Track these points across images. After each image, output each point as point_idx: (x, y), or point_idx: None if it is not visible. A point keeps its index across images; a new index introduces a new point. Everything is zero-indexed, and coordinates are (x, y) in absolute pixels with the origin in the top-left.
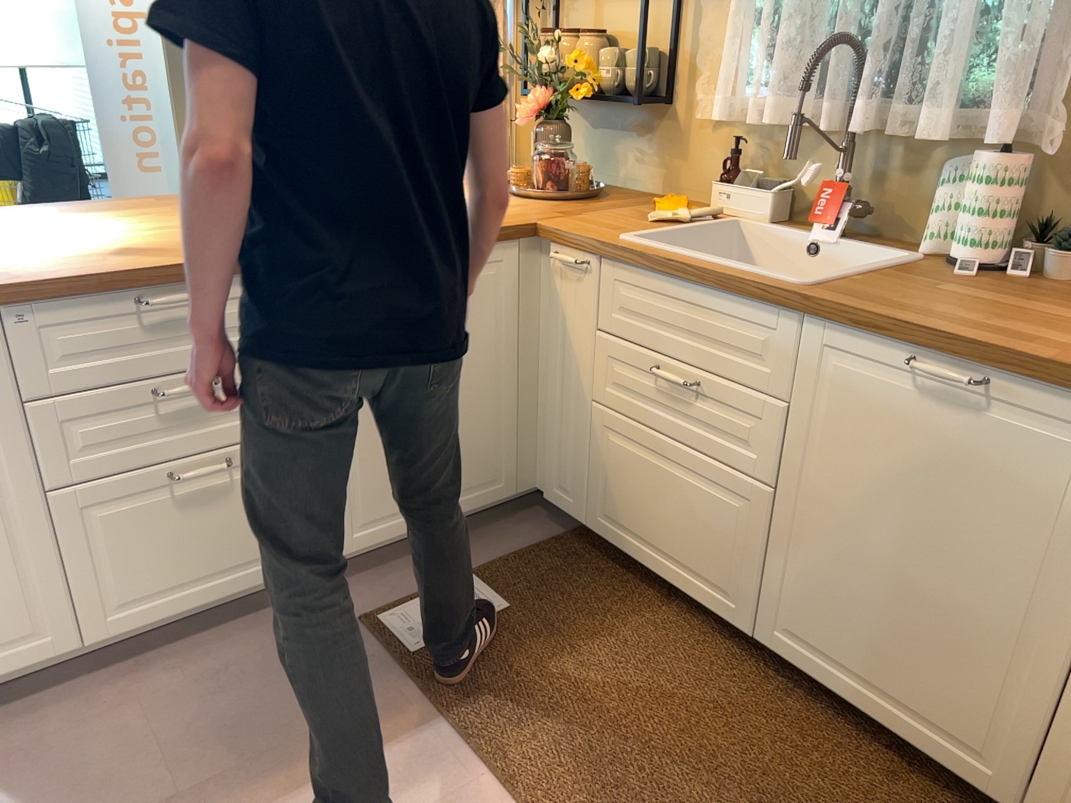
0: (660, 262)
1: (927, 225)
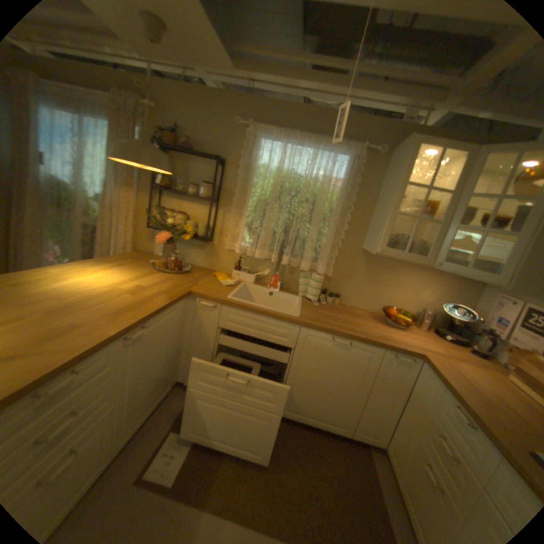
0: (250, 309)
1: (299, 288)
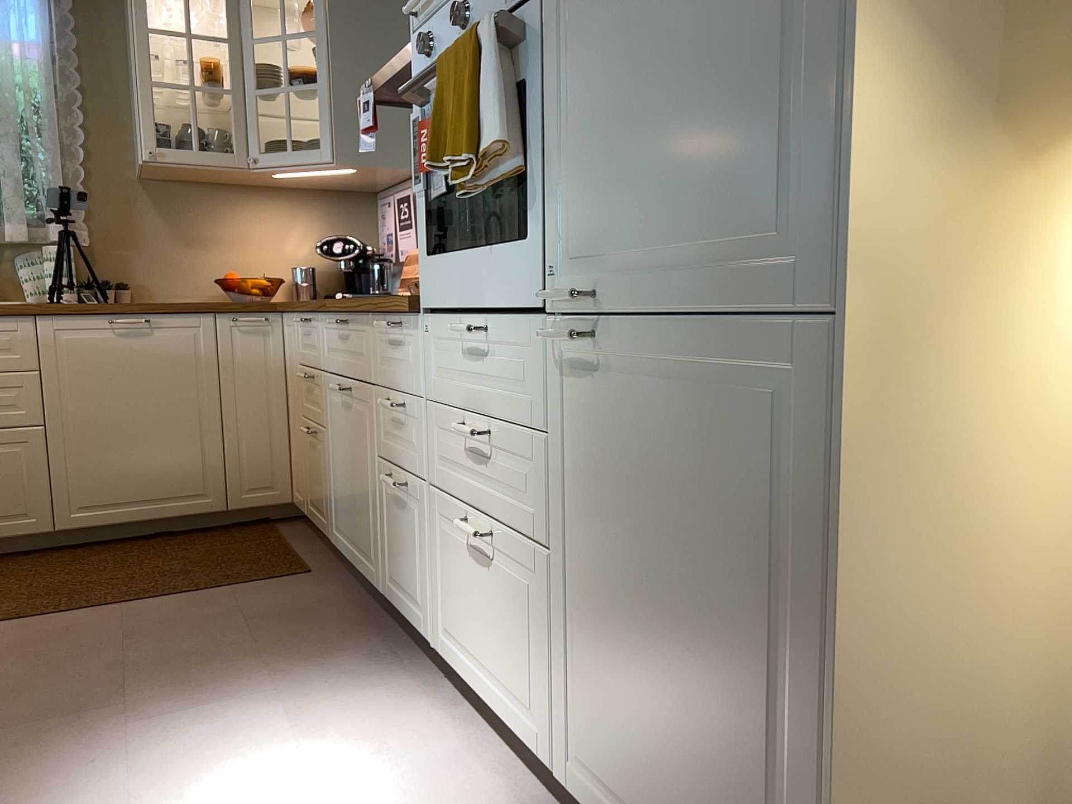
0: None
1: (24, 289)
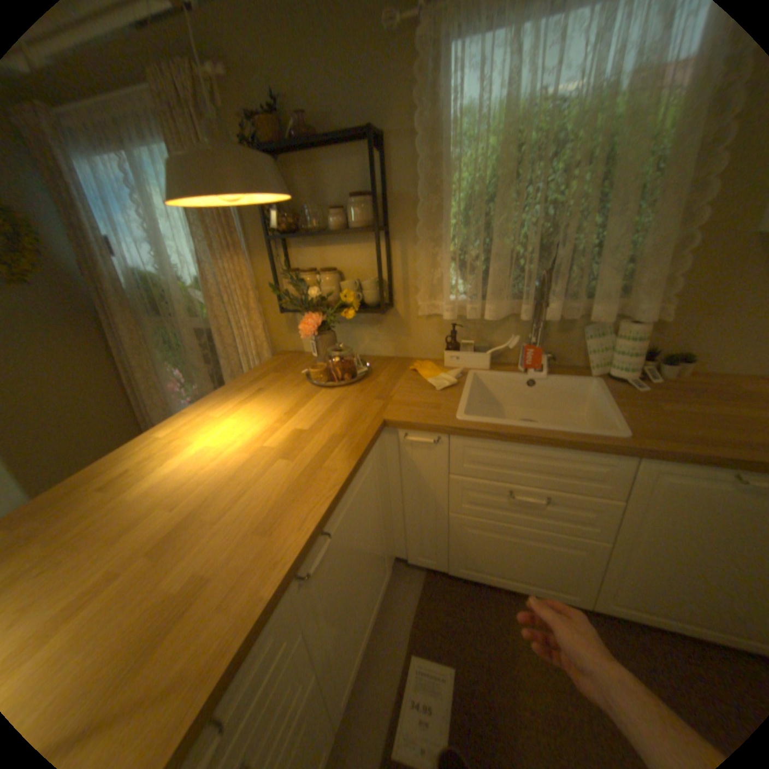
0: (514, 437)
1: (590, 359)
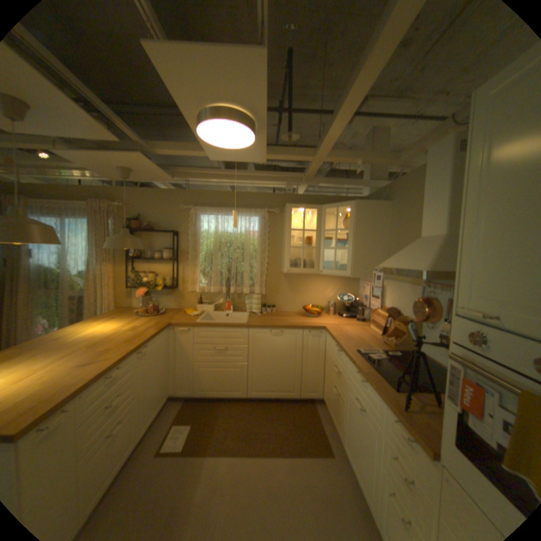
0: (213, 325)
1: (246, 307)
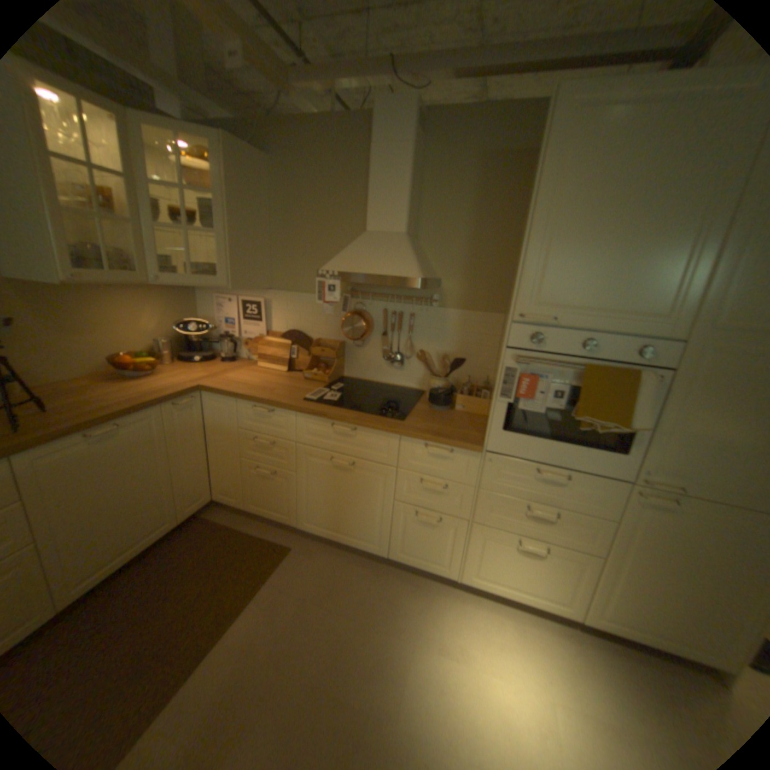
0: None
1: None
